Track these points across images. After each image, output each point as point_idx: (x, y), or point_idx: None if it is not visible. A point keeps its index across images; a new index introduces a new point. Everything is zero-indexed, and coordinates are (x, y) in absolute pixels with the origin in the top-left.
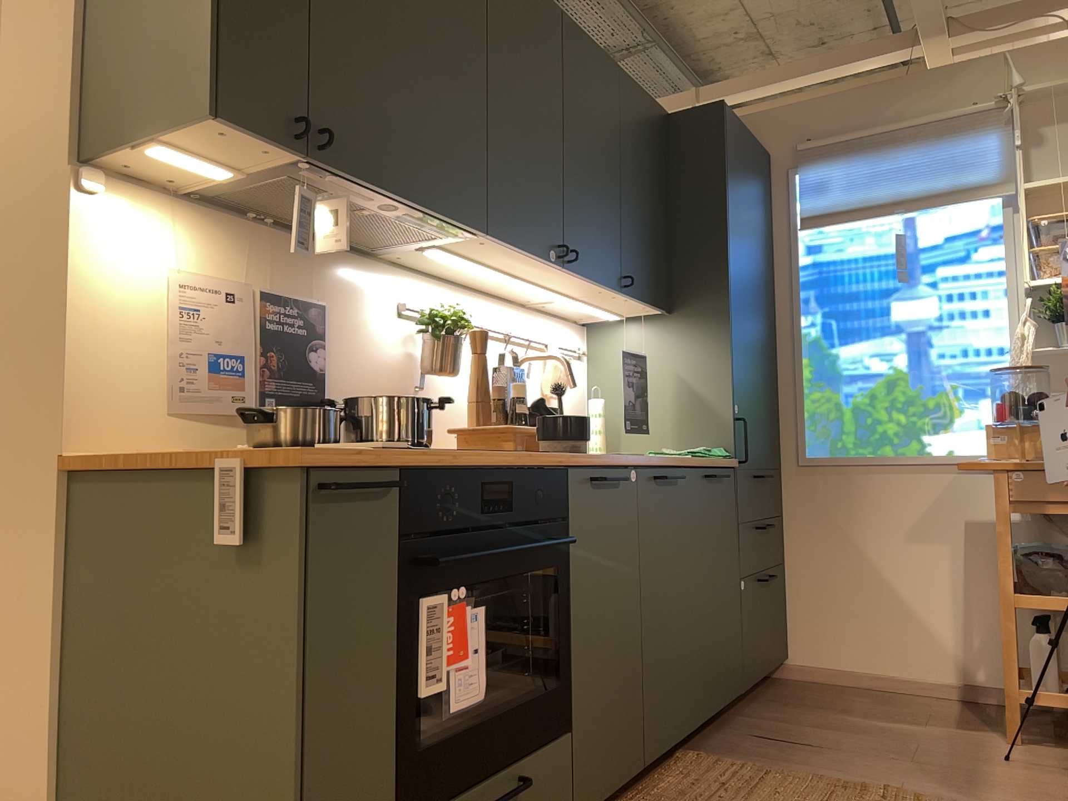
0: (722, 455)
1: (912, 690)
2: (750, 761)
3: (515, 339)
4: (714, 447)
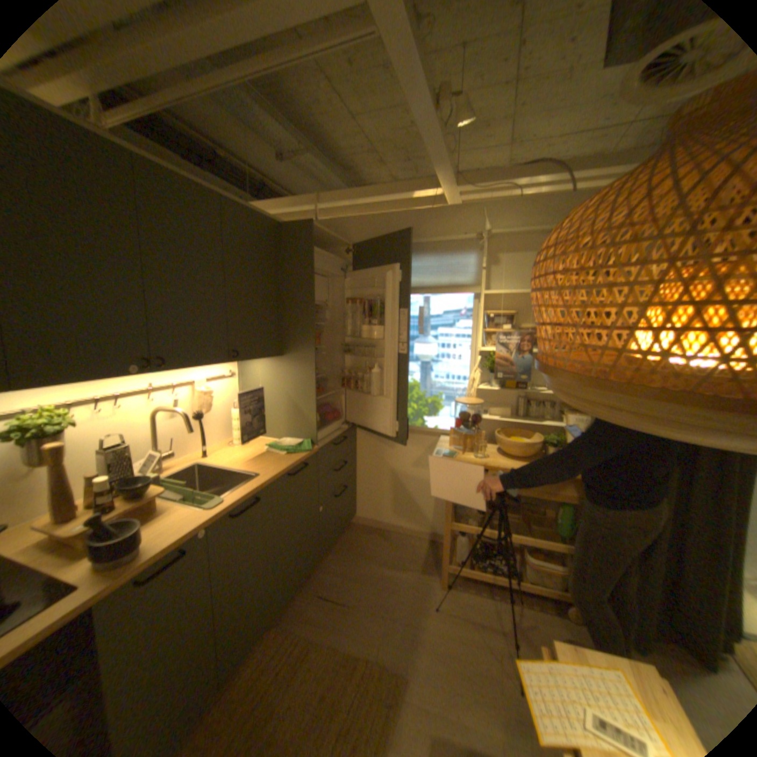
0: (305, 451)
1: (409, 535)
2: (304, 633)
3: (160, 388)
4: (305, 438)
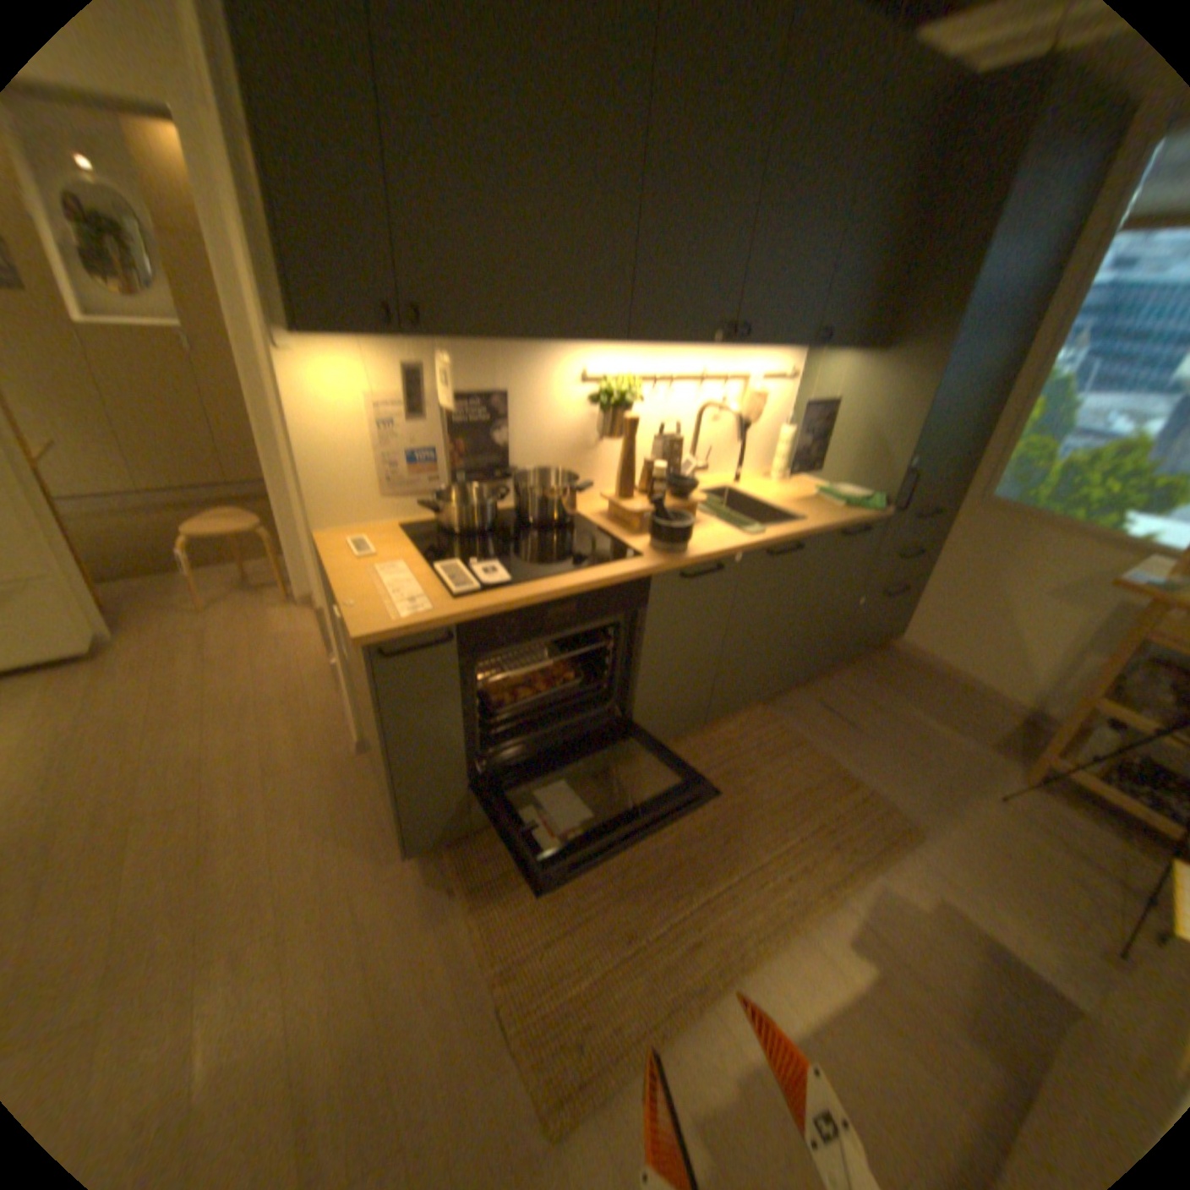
0: (874, 508)
1: (989, 696)
2: (798, 727)
3: (711, 376)
4: (877, 491)
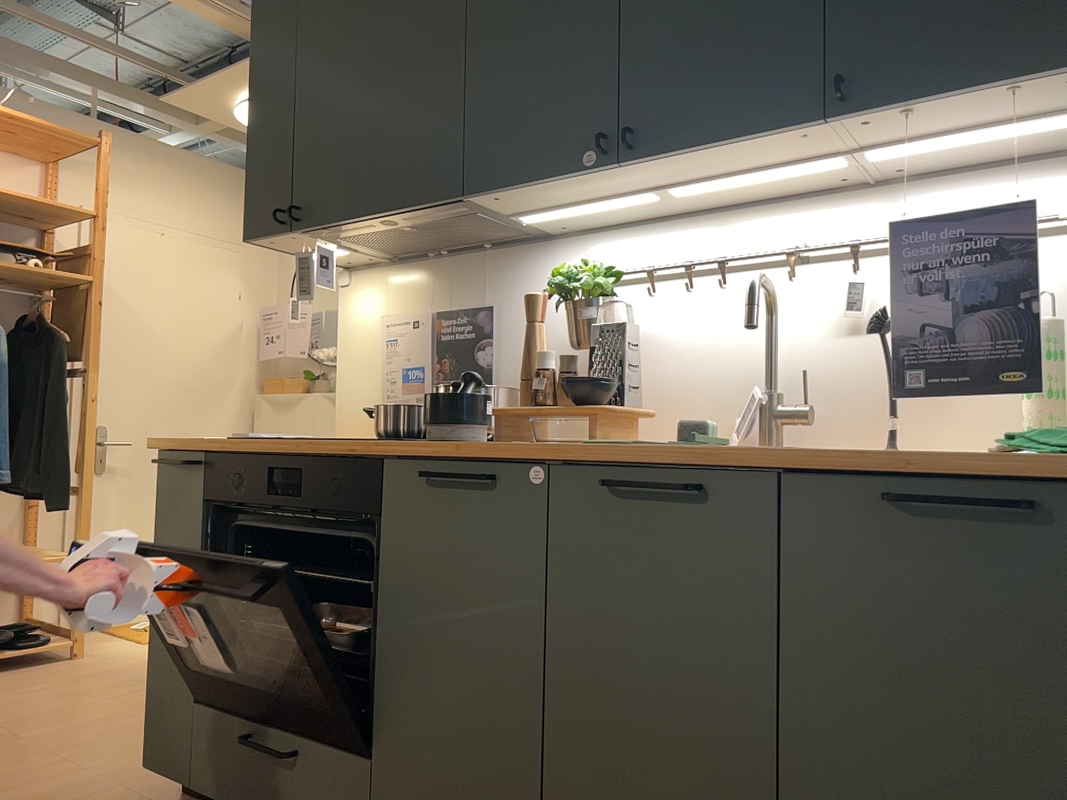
0: None
1: None
2: None
3: (826, 253)
4: None
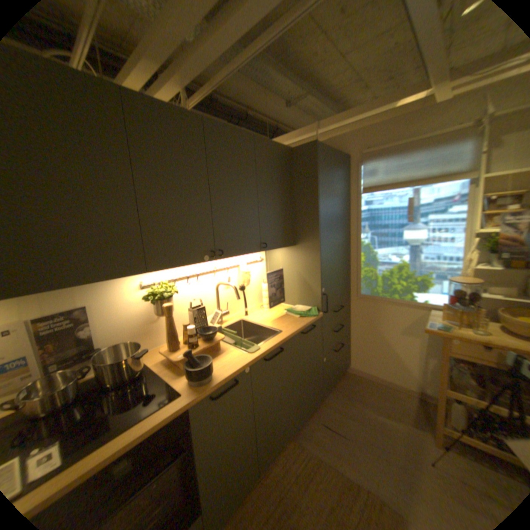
0: (314, 315)
1: (399, 390)
2: (316, 452)
3: (220, 269)
4: (313, 306)
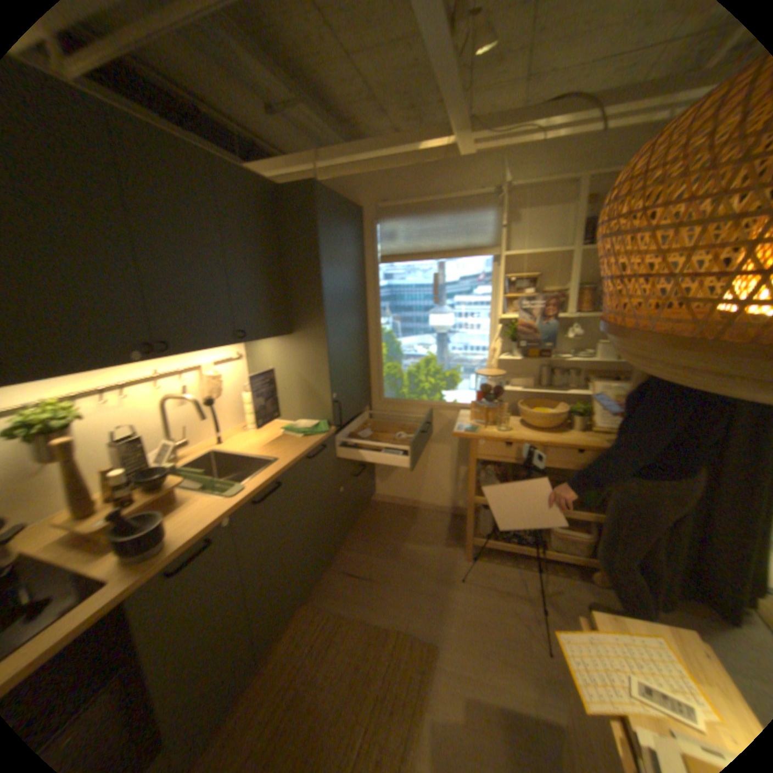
0: (322, 432)
1: (429, 509)
2: (333, 609)
3: (164, 375)
4: (320, 419)
